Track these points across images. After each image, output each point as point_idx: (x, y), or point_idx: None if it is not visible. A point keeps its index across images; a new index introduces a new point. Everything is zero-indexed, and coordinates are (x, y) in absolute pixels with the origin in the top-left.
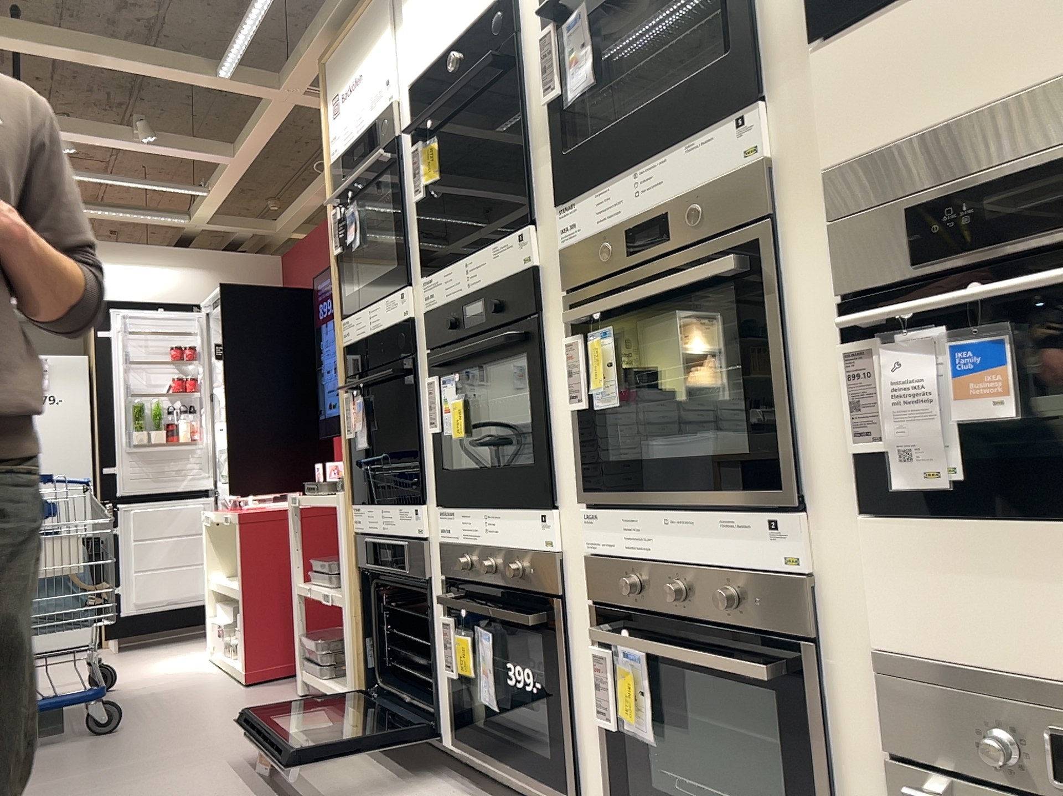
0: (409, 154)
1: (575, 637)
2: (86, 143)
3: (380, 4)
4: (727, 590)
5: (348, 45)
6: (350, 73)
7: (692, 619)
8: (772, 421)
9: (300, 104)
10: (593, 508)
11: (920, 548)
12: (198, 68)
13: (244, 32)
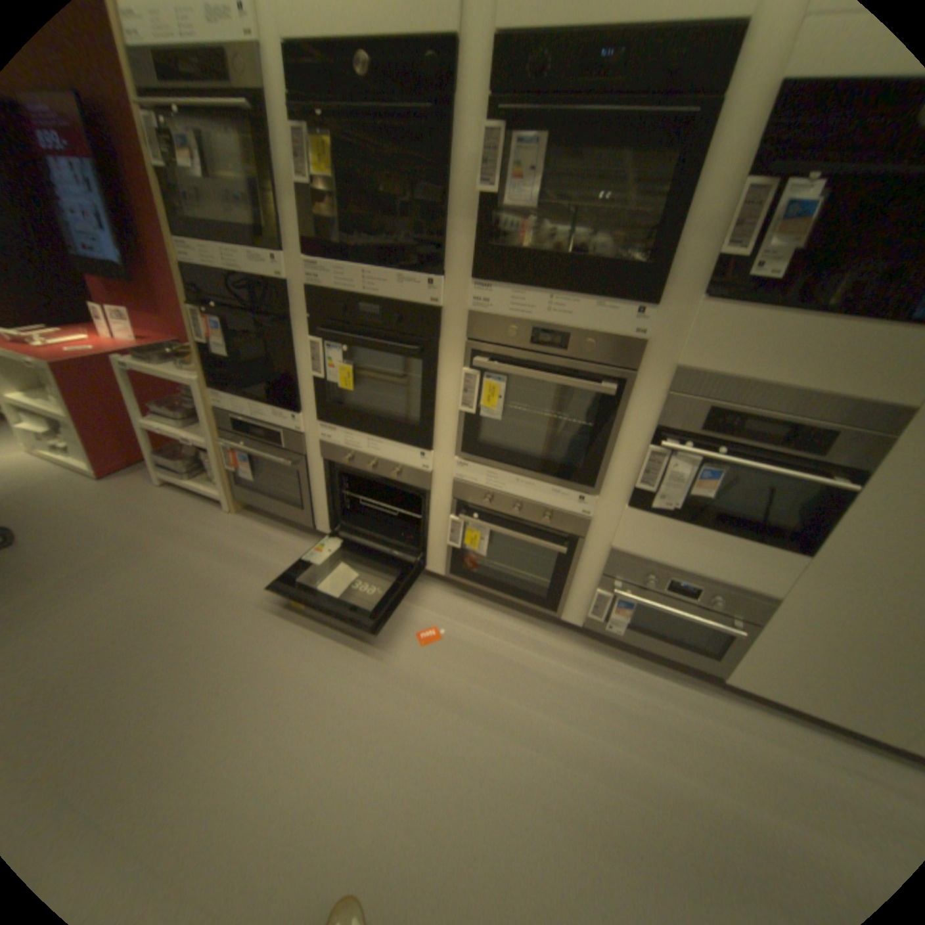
0: (280, 122)
1: (433, 508)
2: None
3: None
4: (545, 515)
5: None
6: None
7: (519, 519)
8: (598, 462)
9: None
10: (465, 462)
11: (648, 524)
12: None
13: None
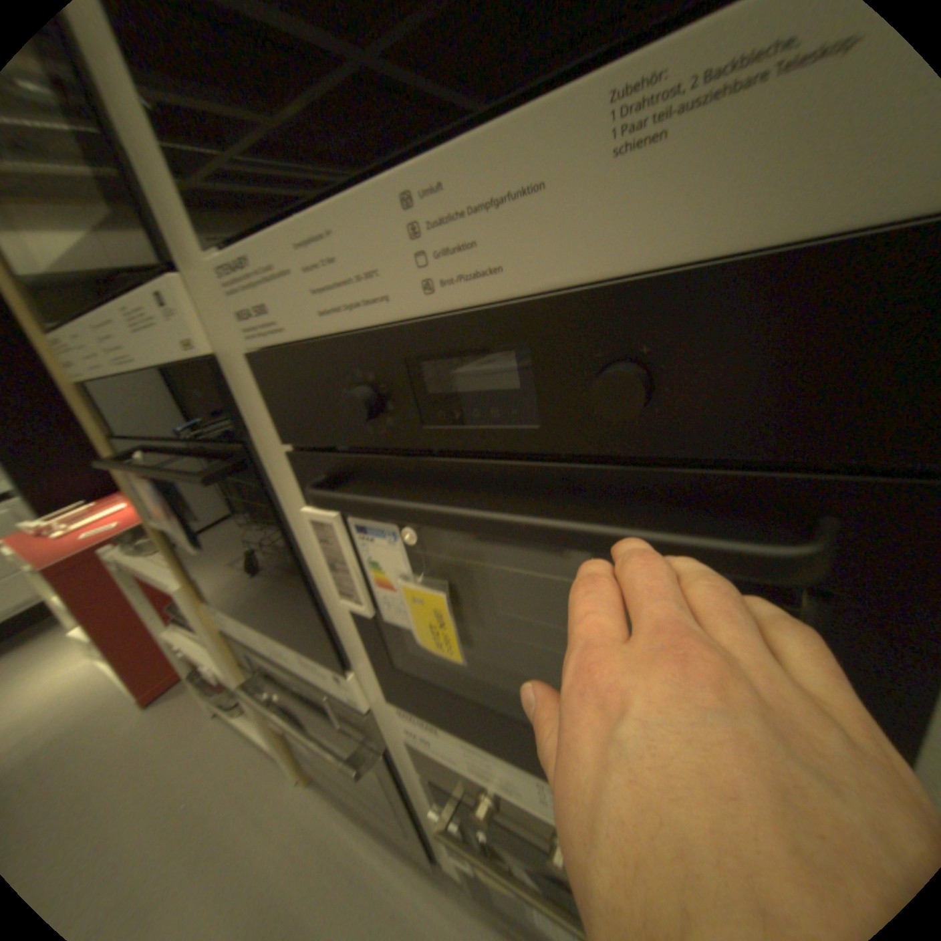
0: None
1: None
2: None
3: None
4: None
5: None
6: None
7: None
8: None
9: None
10: None
11: None
12: None
13: None
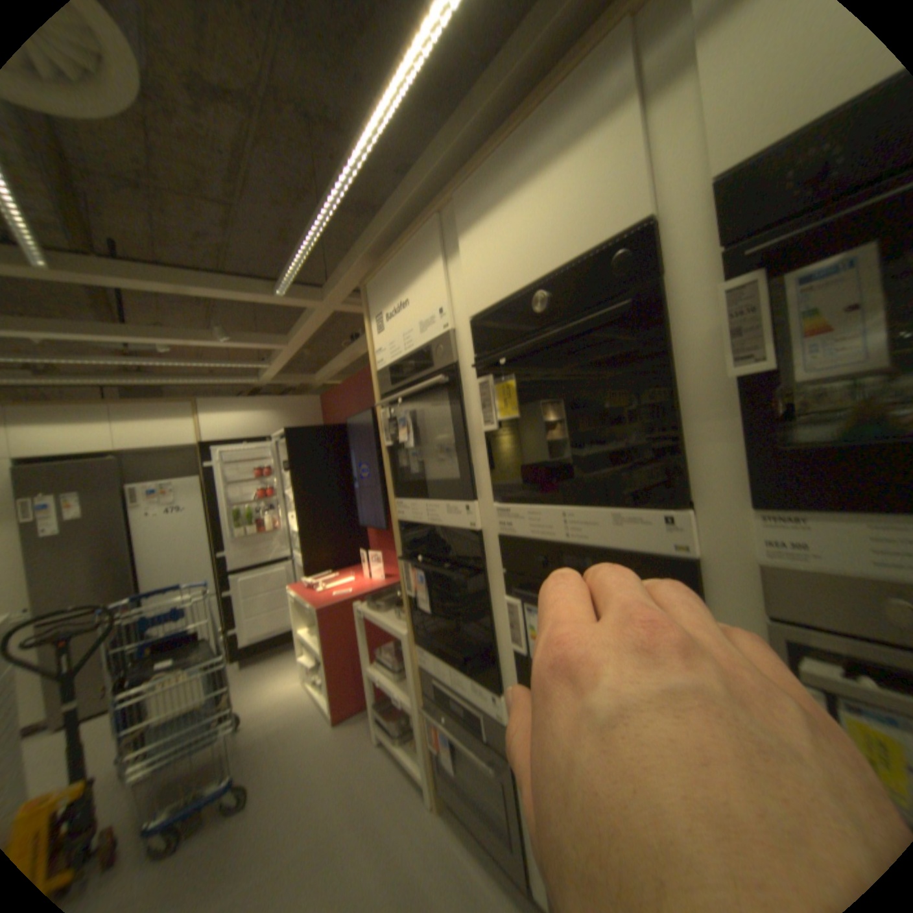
0: (472, 378)
1: None
2: (174, 339)
3: (429, 229)
4: None
5: (391, 266)
6: (395, 291)
7: None
8: None
9: (338, 307)
10: None
11: None
12: (257, 284)
13: (295, 254)
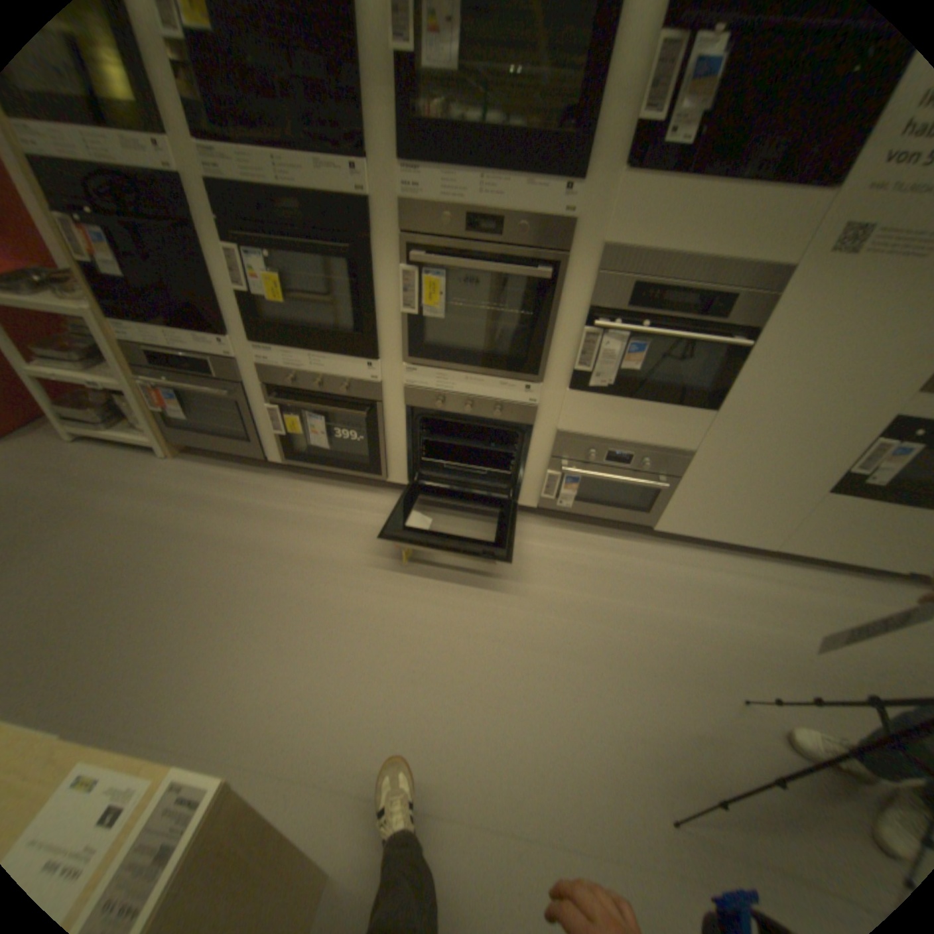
0: None
1: (387, 419)
2: None
3: None
4: (495, 409)
5: None
6: None
7: (471, 417)
8: (539, 350)
9: None
10: (413, 367)
11: (586, 403)
12: None
13: None
